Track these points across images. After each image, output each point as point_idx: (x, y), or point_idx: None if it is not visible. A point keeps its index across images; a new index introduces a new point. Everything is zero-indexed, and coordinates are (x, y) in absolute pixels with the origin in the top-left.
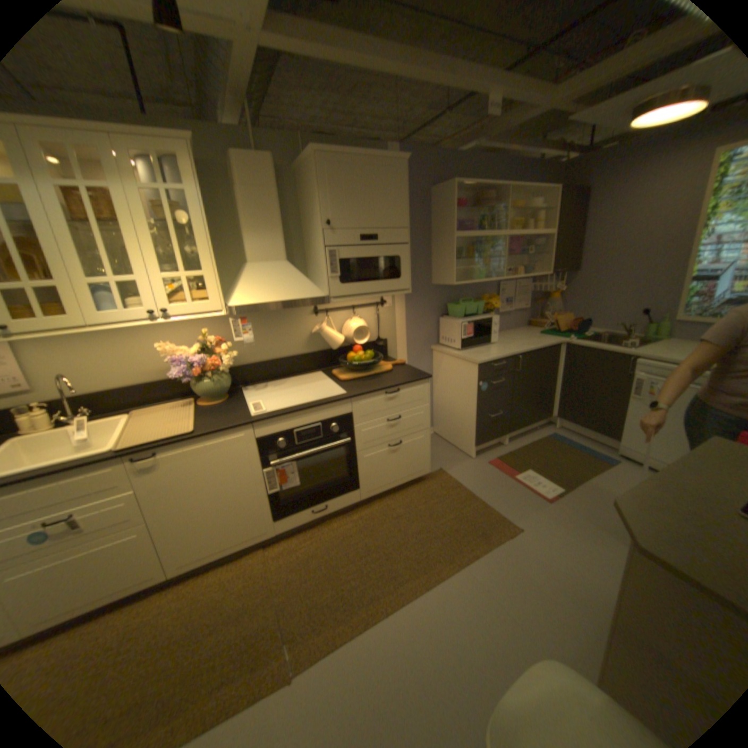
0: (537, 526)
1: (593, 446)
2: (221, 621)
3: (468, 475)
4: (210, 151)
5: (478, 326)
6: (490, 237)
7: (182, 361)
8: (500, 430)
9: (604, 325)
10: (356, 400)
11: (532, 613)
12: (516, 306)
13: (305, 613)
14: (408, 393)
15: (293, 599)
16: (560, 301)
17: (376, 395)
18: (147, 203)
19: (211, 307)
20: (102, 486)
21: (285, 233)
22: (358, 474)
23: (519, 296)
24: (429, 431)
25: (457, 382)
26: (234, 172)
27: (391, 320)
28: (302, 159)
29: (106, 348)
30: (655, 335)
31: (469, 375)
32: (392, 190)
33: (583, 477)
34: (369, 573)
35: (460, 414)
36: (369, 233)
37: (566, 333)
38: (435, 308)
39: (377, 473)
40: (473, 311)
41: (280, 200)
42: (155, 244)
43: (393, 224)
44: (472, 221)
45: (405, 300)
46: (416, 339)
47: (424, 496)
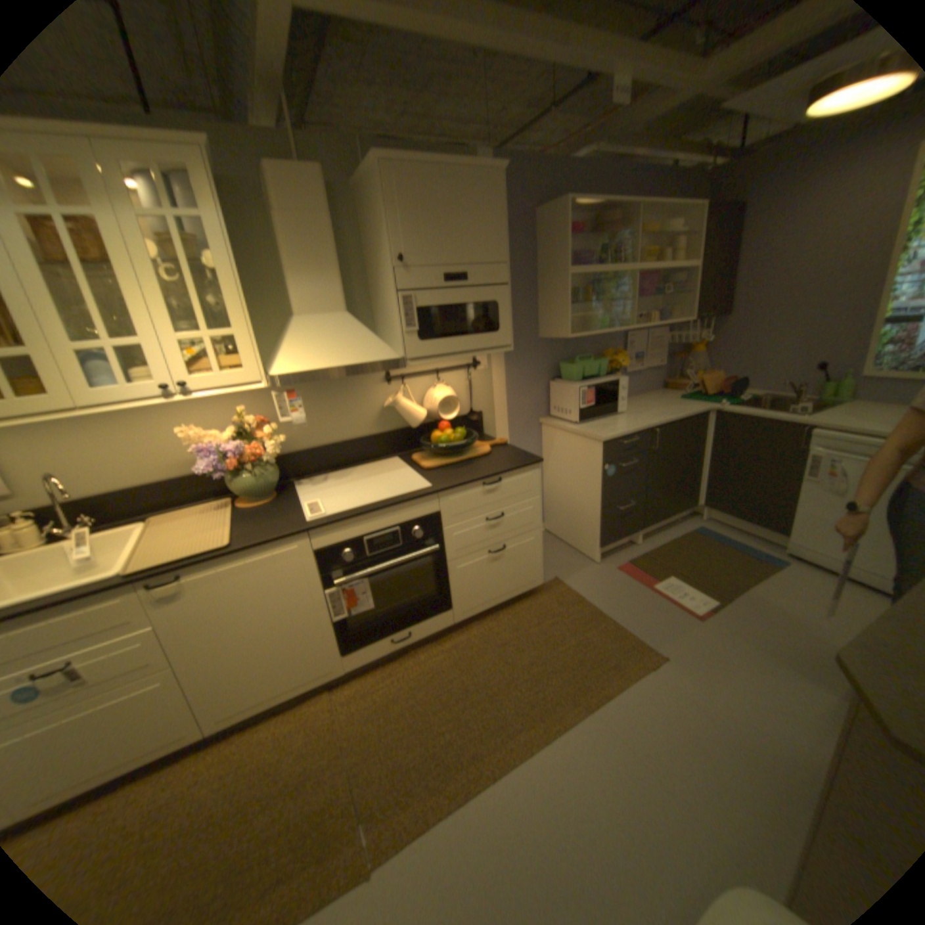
0: (686, 653)
1: (753, 543)
2: (276, 792)
3: (592, 585)
4: (237, 165)
5: (600, 391)
6: (614, 273)
7: (212, 451)
8: (632, 526)
9: (765, 384)
10: (445, 495)
11: (687, 774)
12: (649, 363)
13: (386, 779)
14: (513, 483)
15: (370, 760)
16: (706, 354)
17: (471, 487)
18: (154, 239)
19: (247, 378)
20: (110, 623)
21: (343, 275)
22: (451, 590)
23: (652, 350)
24: (541, 530)
25: (575, 465)
26: (271, 192)
27: (487, 387)
28: (362, 173)
29: (111, 436)
30: (834, 397)
31: (591, 456)
32: (484, 211)
33: (742, 585)
34: (469, 722)
35: (579, 507)
36: (456, 272)
37: (715, 397)
38: (544, 369)
39: (475, 589)
40: (594, 371)
41: (335, 231)
42: (166, 294)
43: (487, 258)
44: (591, 253)
45: (504, 360)
46: (520, 410)
47: (536, 615)
